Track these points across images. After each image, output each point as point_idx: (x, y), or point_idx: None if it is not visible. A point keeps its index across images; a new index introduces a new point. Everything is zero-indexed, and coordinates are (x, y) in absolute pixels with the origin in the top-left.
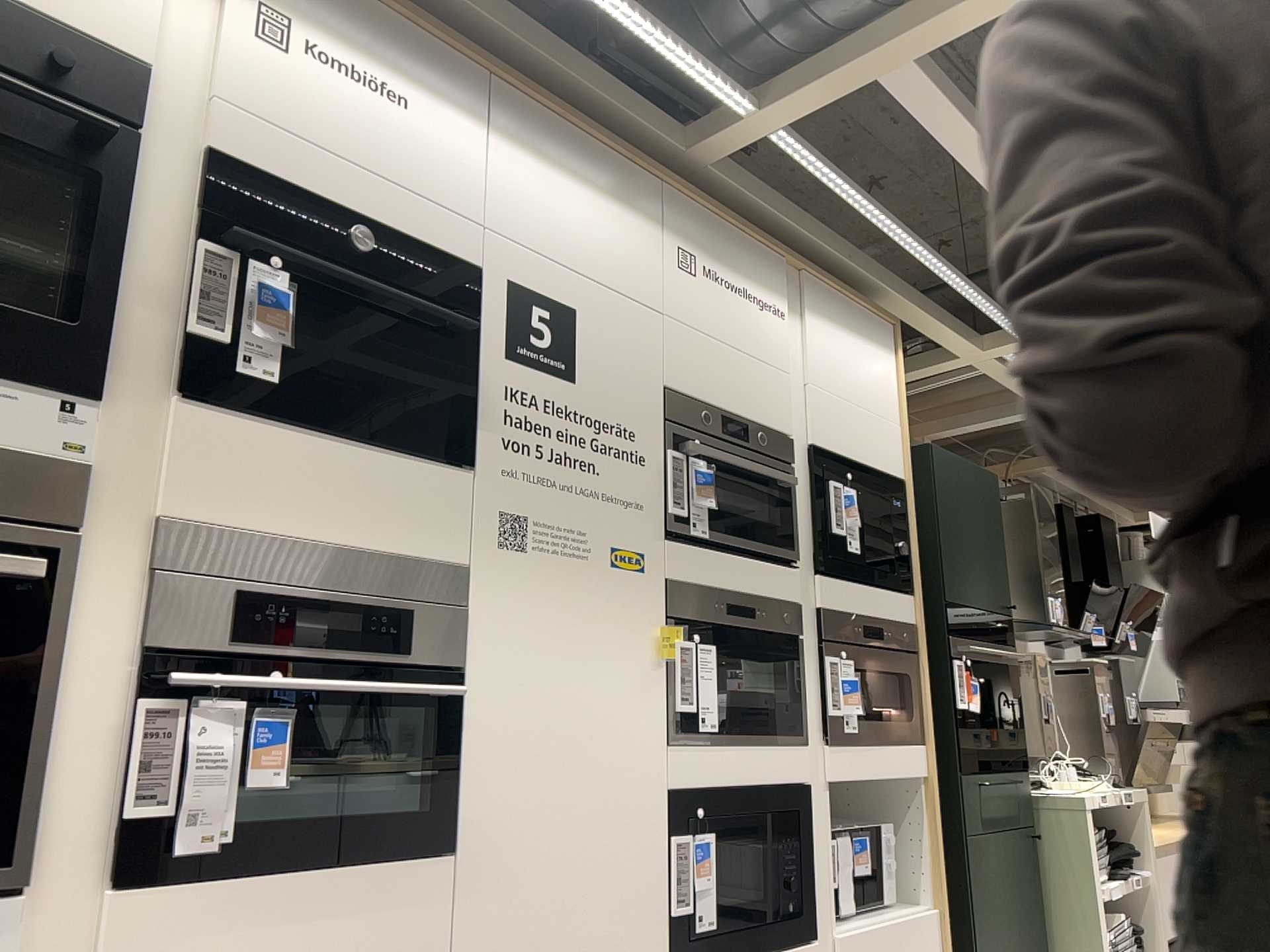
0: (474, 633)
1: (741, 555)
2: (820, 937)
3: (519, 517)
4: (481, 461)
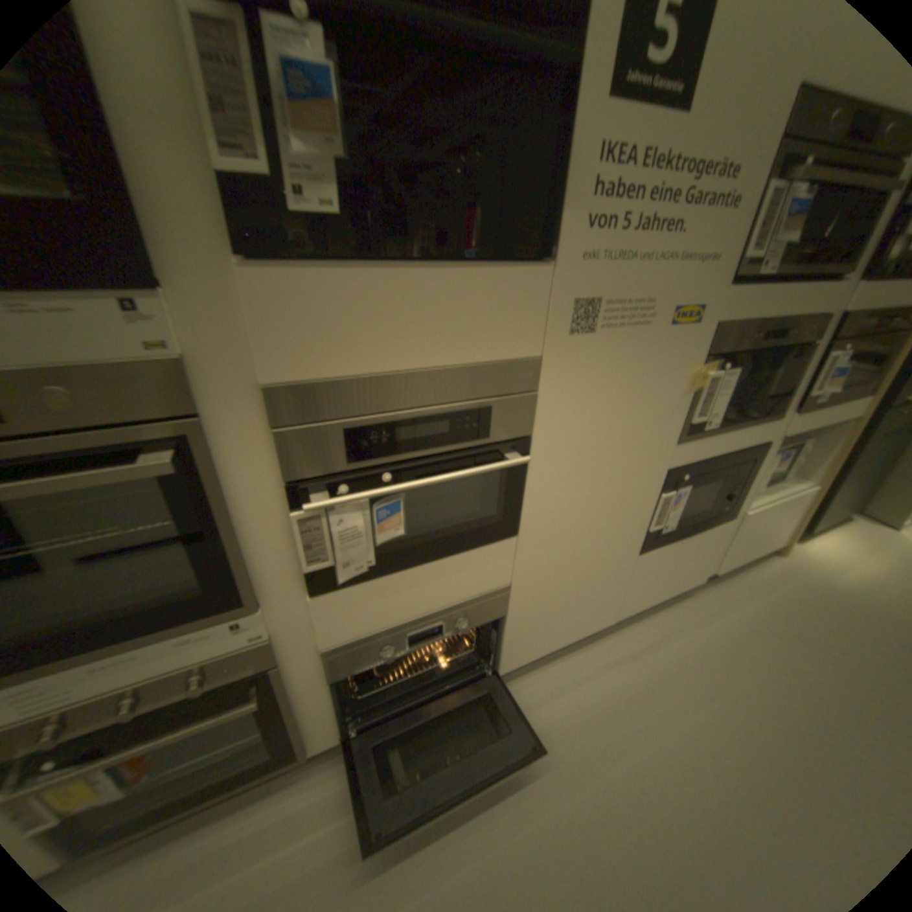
0: (542, 407)
1: (798, 278)
2: (737, 516)
3: (594, 299)
4: (564, 249)
